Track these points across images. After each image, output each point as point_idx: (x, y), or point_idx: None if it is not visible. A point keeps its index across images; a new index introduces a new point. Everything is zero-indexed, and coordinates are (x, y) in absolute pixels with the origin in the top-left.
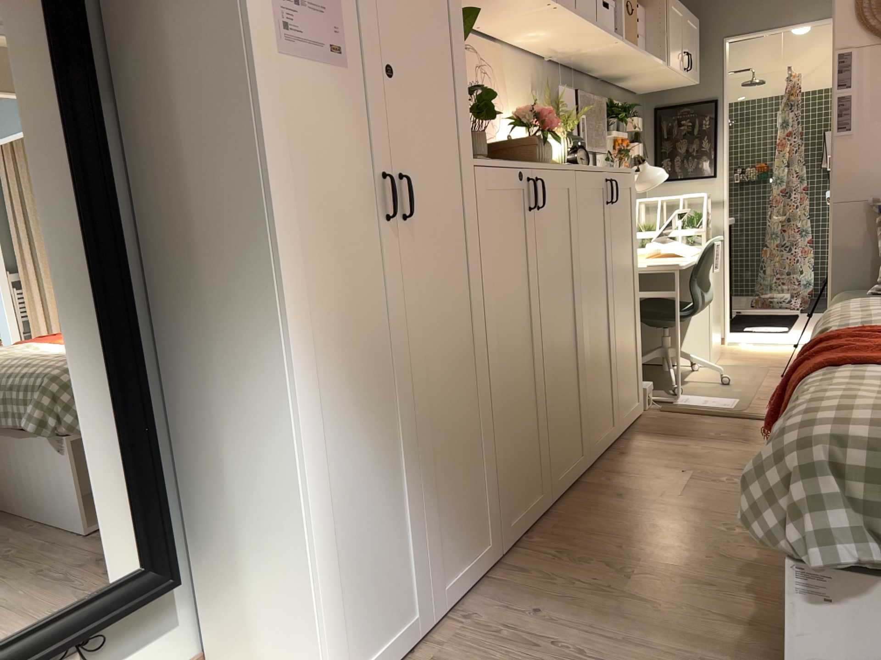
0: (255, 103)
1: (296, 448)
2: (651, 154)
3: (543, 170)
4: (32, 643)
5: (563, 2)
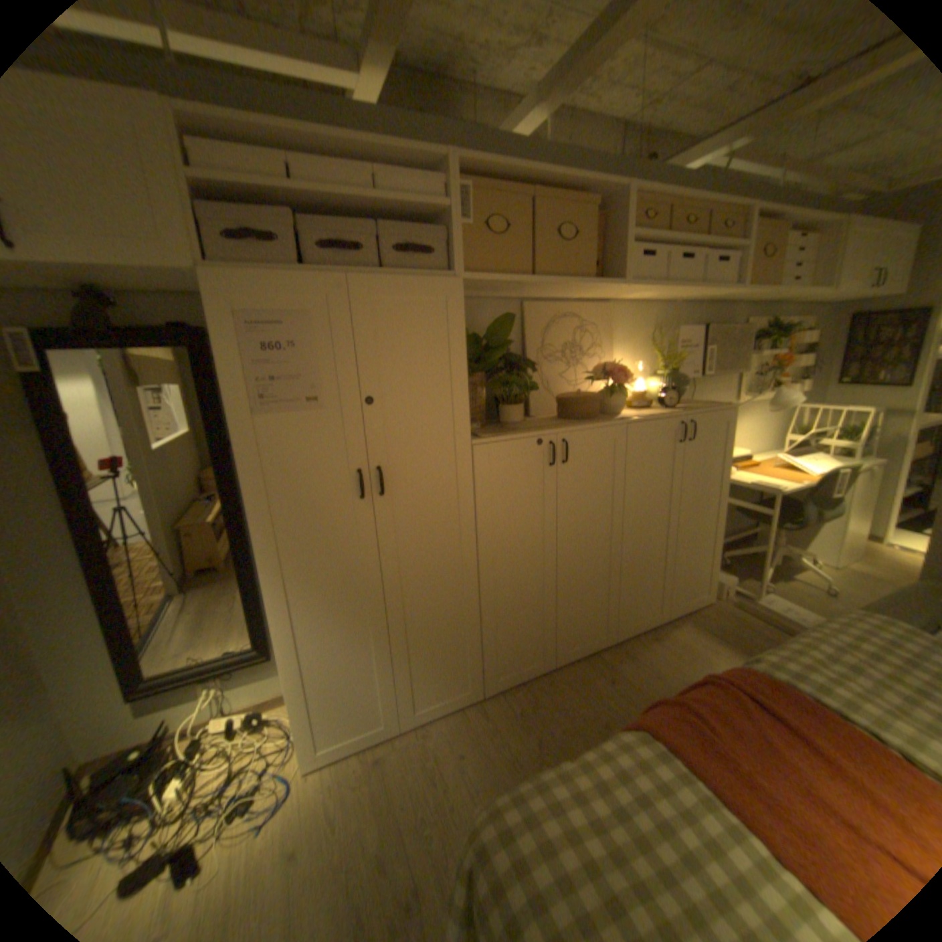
0: (237, 451)
1: (273, 633)
2: (840, 357)
3: (573, 433)
4: (193, 671)
5: (647, 276)
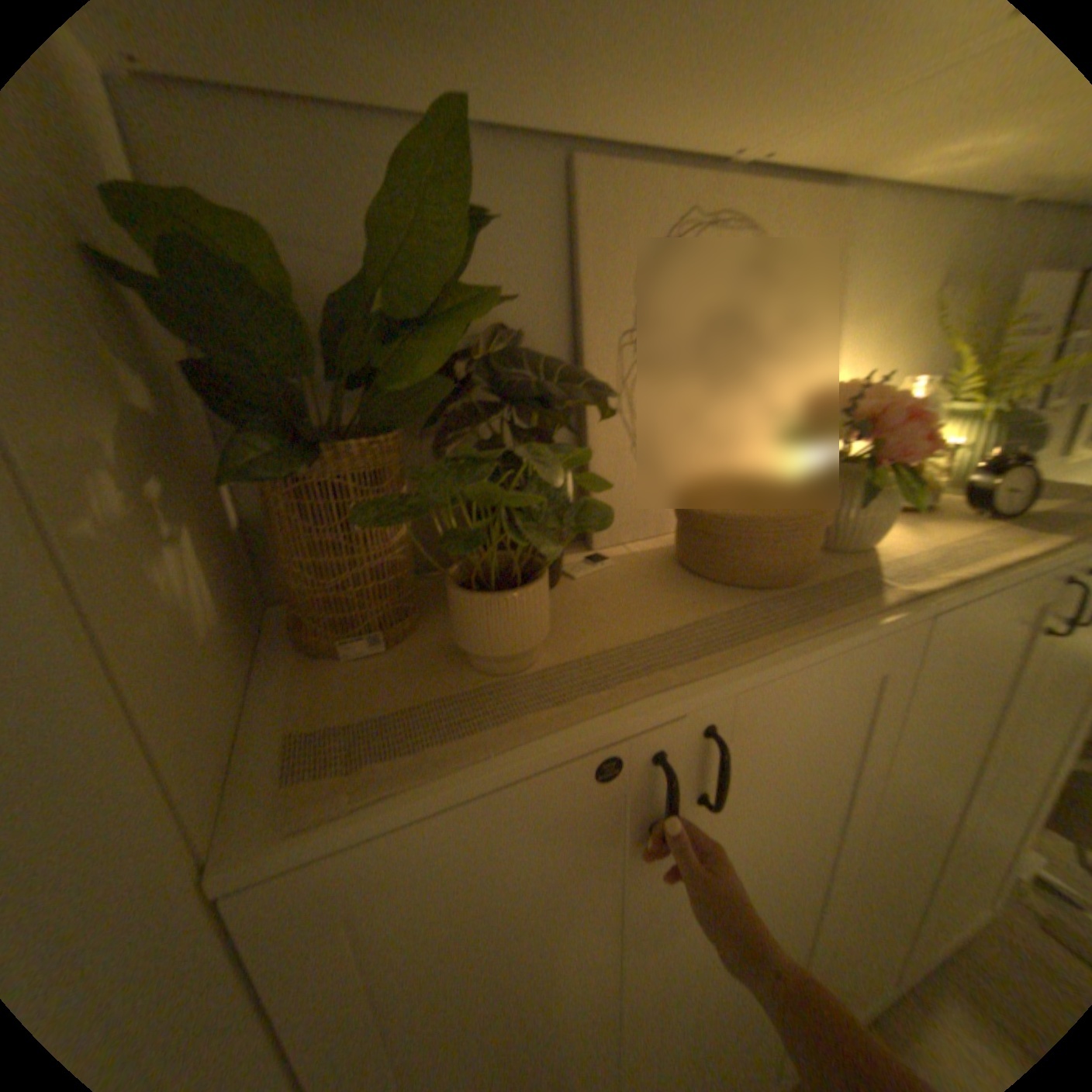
0: None
1: None
2: None
3: (754, 691)
4: None
5: None
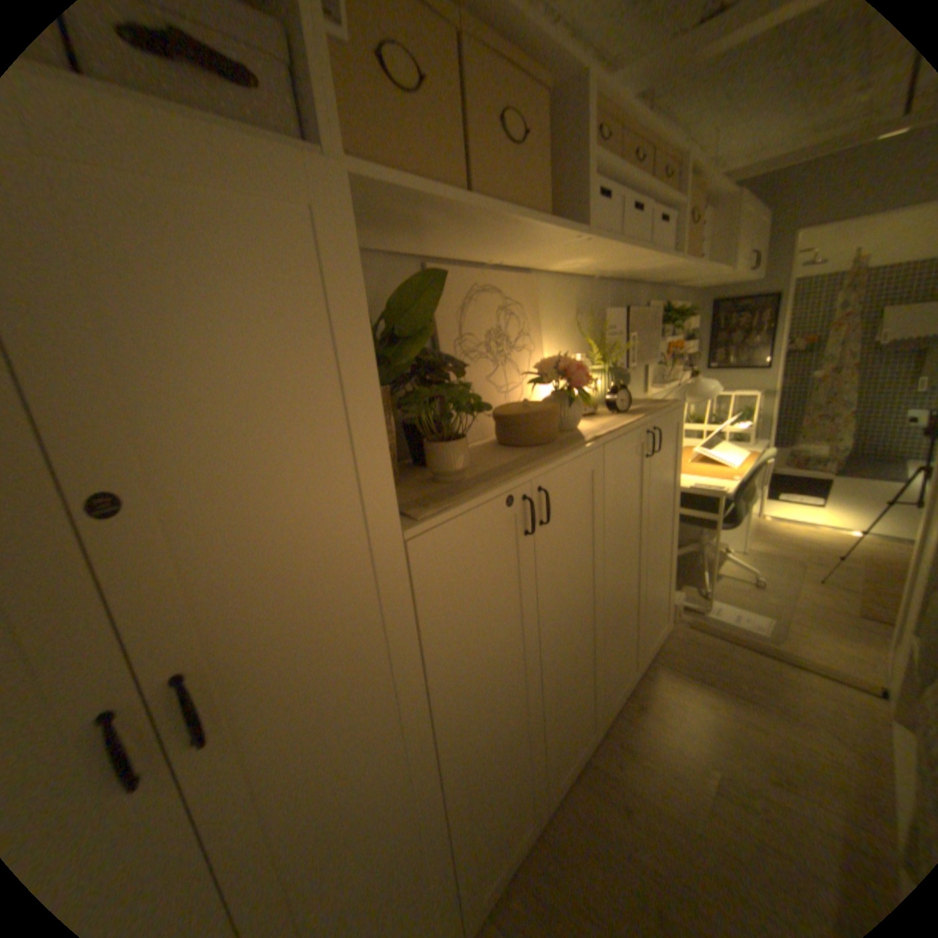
0: None
1: None
2: (706, 343)
3: (550, 472)
4: None
5: (605, 226)
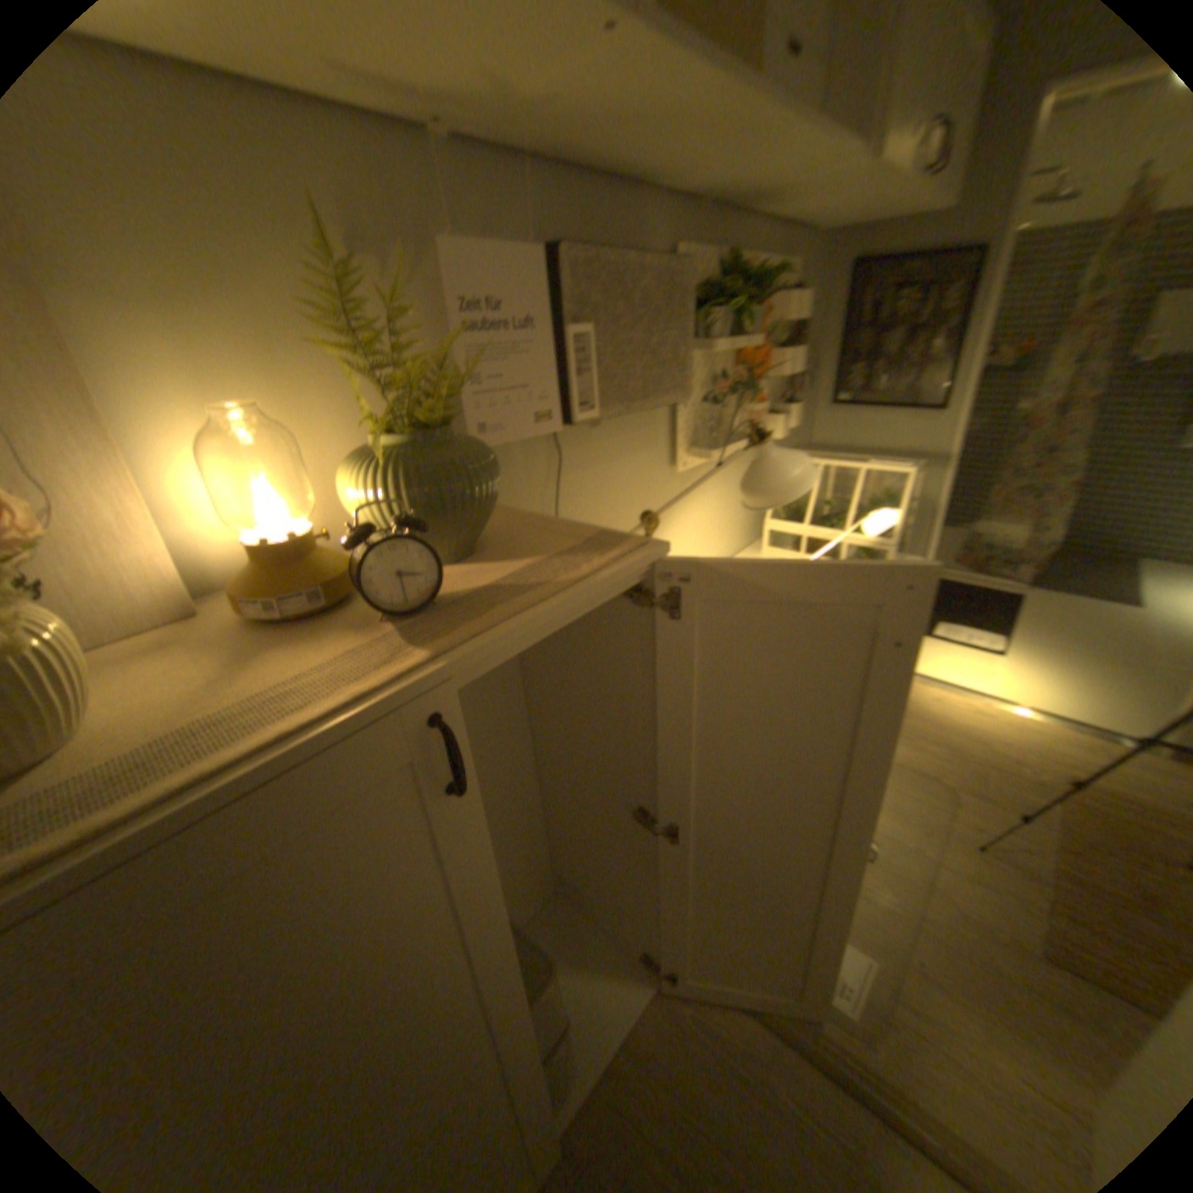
0: None
1: None
2: (834, 350)
3: None
4: None
5: None
